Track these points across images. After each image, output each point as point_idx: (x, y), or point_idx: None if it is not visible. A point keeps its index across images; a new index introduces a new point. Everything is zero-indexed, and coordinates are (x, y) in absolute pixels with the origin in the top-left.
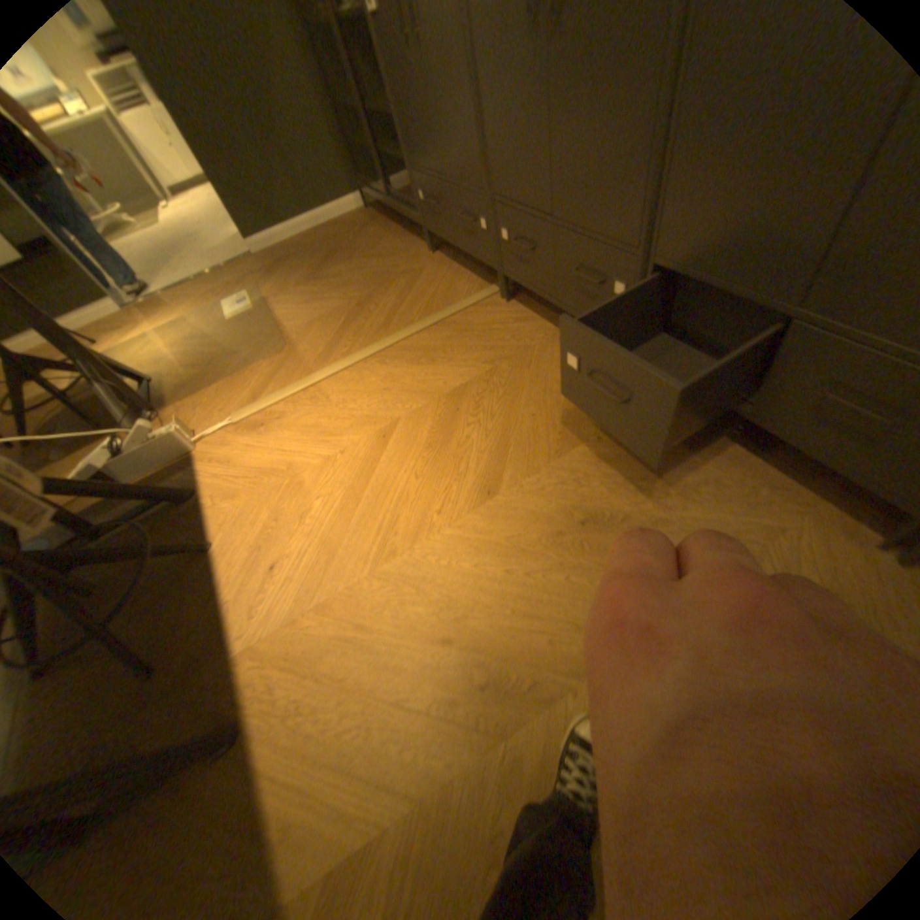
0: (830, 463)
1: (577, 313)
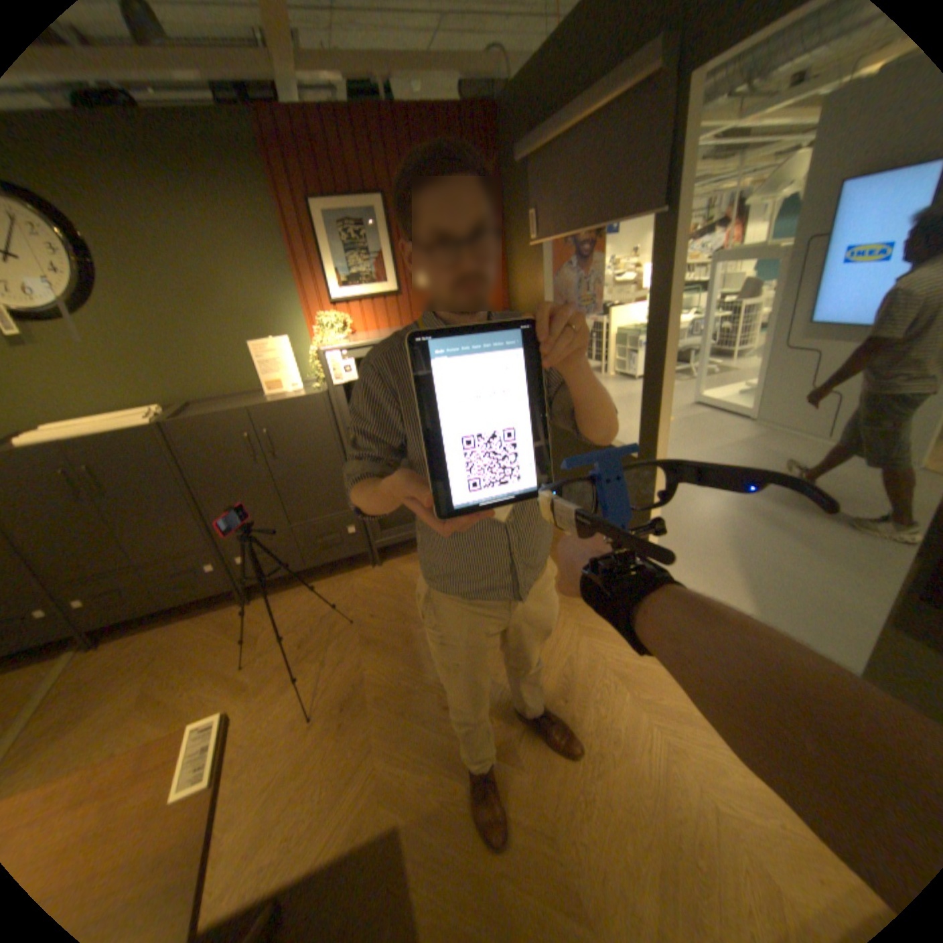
0: (339, 556)
1: (184, 599)
